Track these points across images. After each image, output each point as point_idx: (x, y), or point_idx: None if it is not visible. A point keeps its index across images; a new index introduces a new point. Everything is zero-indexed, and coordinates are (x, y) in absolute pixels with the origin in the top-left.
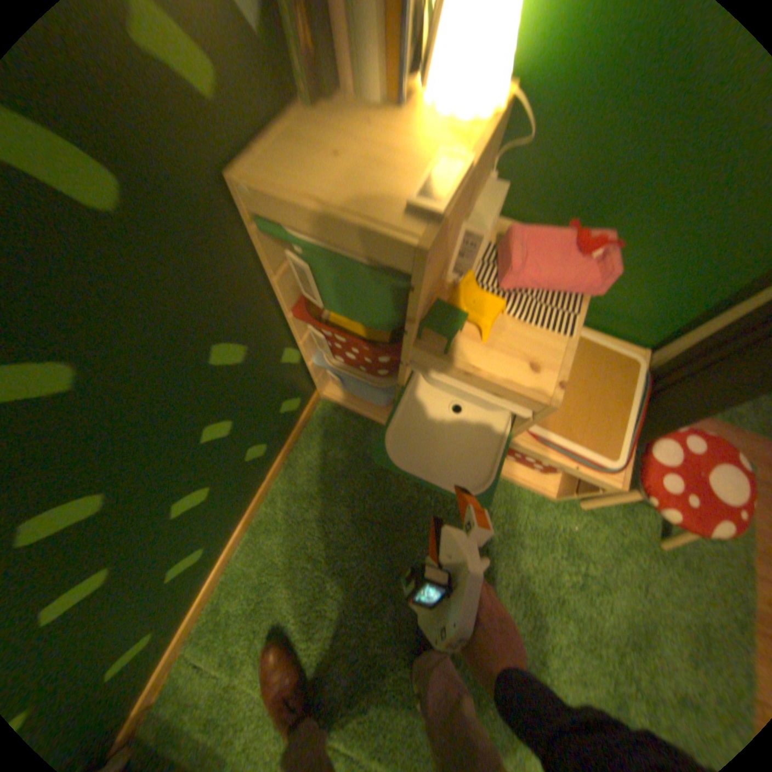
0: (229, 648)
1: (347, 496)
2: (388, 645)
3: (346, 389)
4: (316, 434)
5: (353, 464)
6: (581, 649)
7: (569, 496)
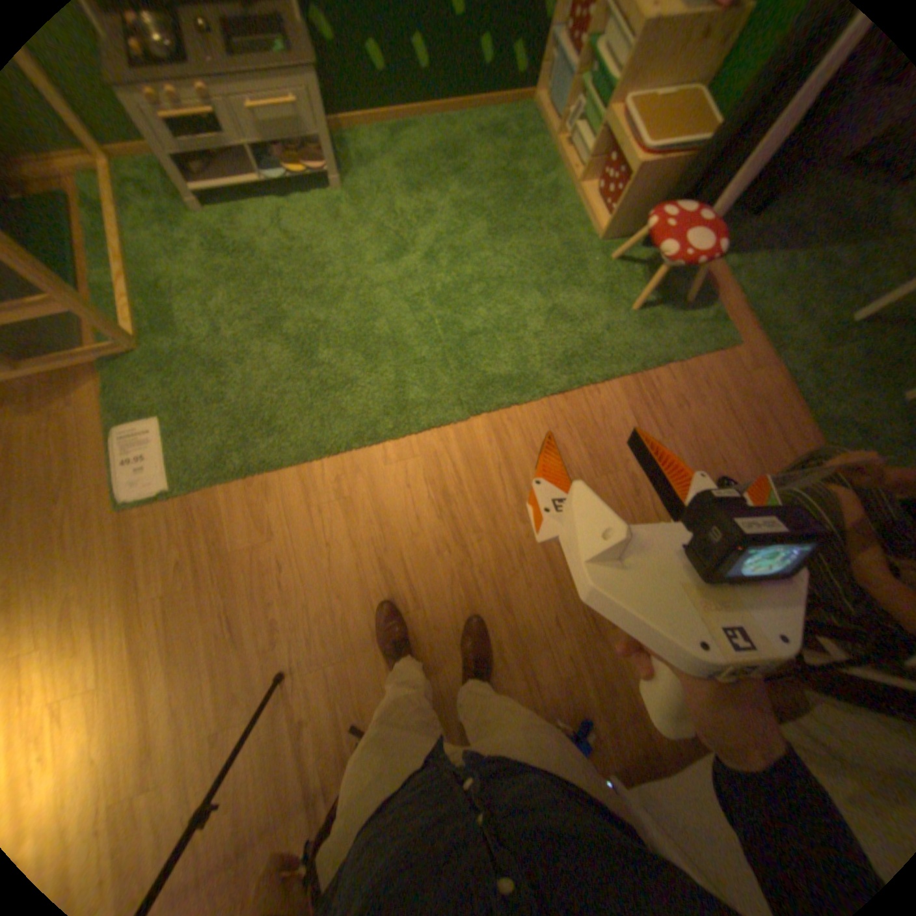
0: (389, 143)
1: (497, 147)
2: (453, 206)
3: (554, 74)
4: (512, 113)
5: (515, 139)
6: (536, 290)
7: (610, 226)
